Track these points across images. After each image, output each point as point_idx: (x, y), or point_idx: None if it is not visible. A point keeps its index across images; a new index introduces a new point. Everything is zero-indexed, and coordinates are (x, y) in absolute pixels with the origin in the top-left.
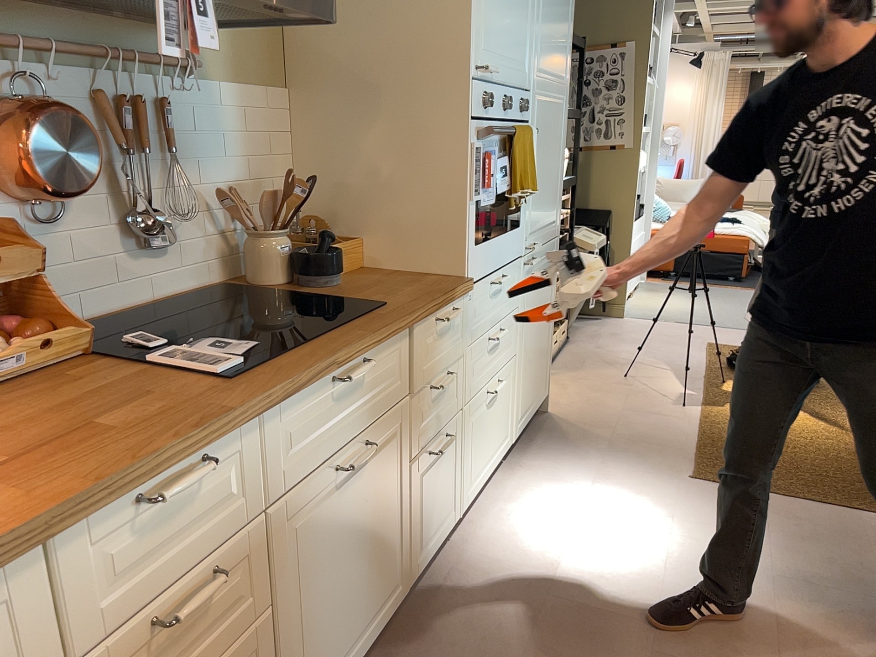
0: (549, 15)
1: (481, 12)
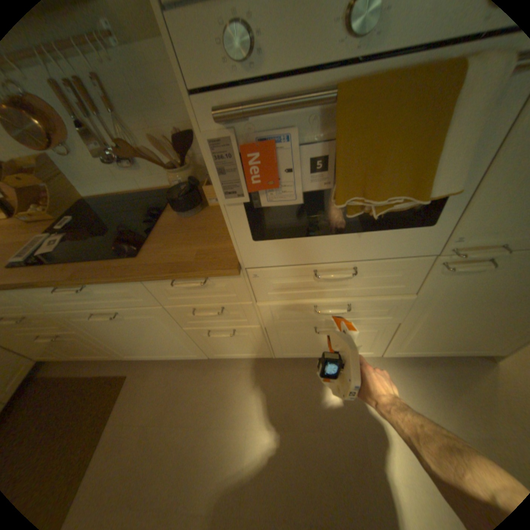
0: None
1: None
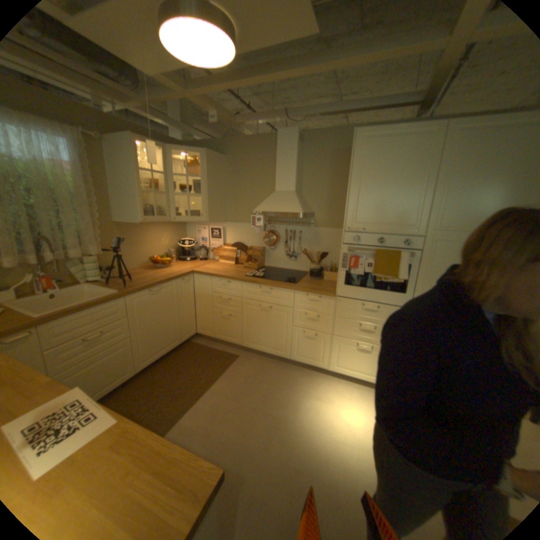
0: (460, 198)
1: (352, 210)
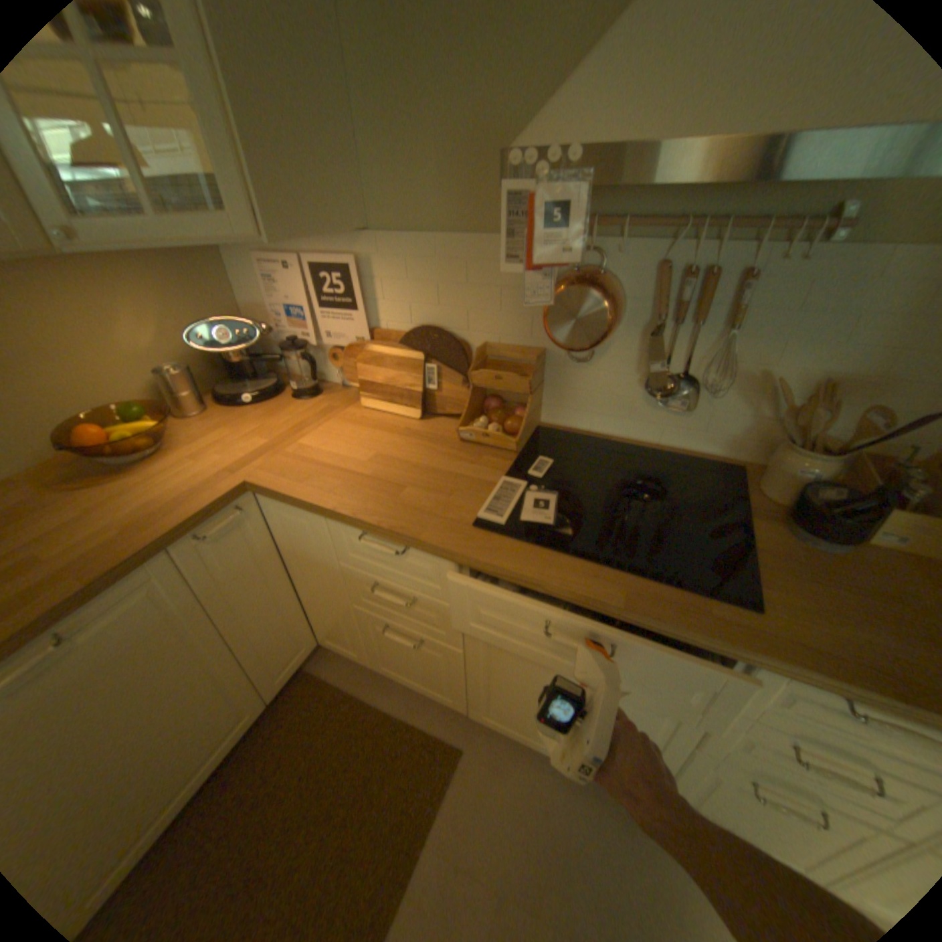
0: None
1: None
